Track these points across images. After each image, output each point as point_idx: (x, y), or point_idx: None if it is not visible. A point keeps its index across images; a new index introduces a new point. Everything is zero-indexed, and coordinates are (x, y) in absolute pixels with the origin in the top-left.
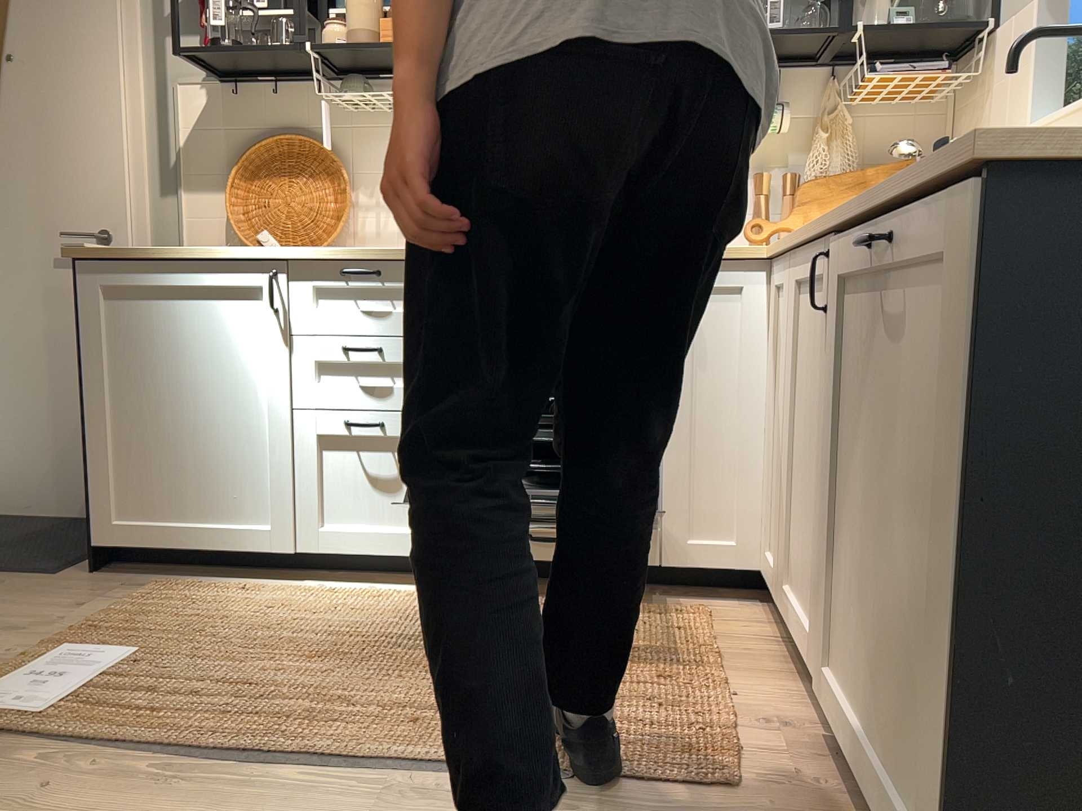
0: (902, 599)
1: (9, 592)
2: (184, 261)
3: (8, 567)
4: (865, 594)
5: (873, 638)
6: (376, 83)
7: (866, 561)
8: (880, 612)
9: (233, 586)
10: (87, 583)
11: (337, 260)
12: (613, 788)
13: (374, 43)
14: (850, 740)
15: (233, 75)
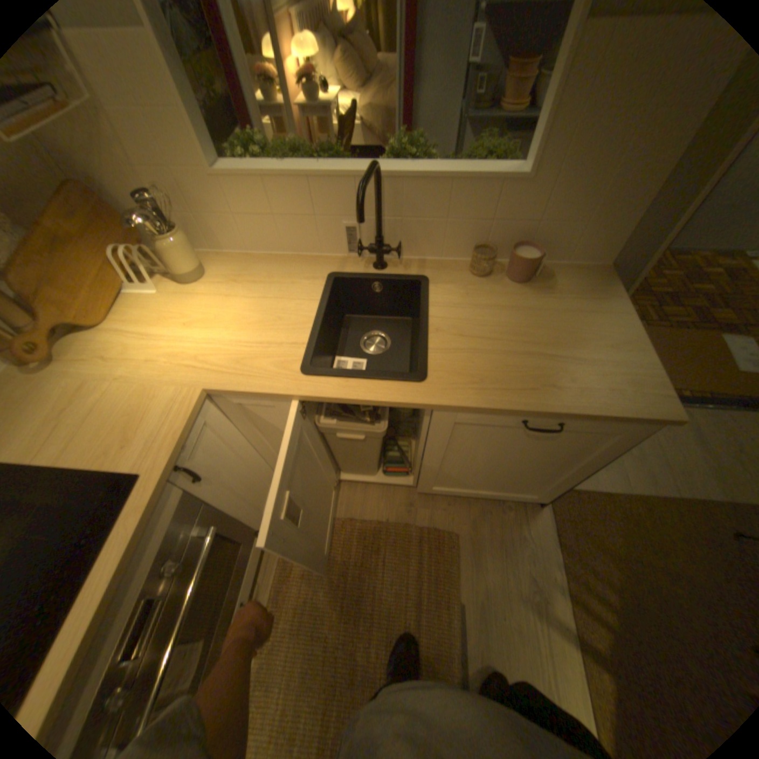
0: (509, 476)
1: None
2: None
3: None
4: (465, 477)
5: (475, 482)
6: None
7: (468, 473)
8: (484, 479)
9: None
10: None
11: None
12: (461, 591)
13: None
14: (455, 496)
15: None
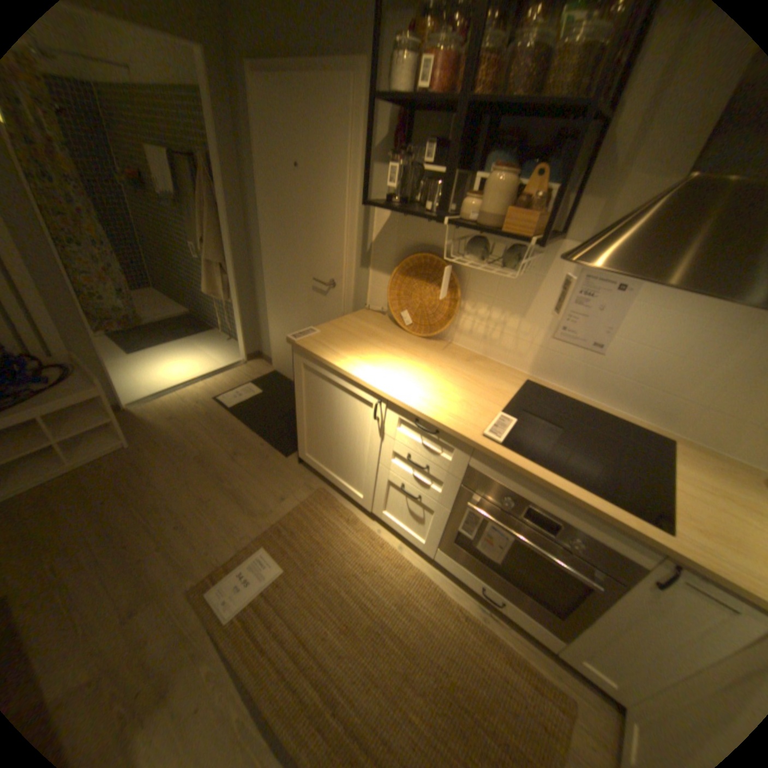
0: None
1: (266, 468)
2: (338, 371)
3: (275, 442)
4: None
5: None
6: (500, 234)
7: None
8: None
9: (343, 512)
10: (295, 472)
11: (416, 413)
12: None
13: (500, 225)
14: None
15: (408, 201)
